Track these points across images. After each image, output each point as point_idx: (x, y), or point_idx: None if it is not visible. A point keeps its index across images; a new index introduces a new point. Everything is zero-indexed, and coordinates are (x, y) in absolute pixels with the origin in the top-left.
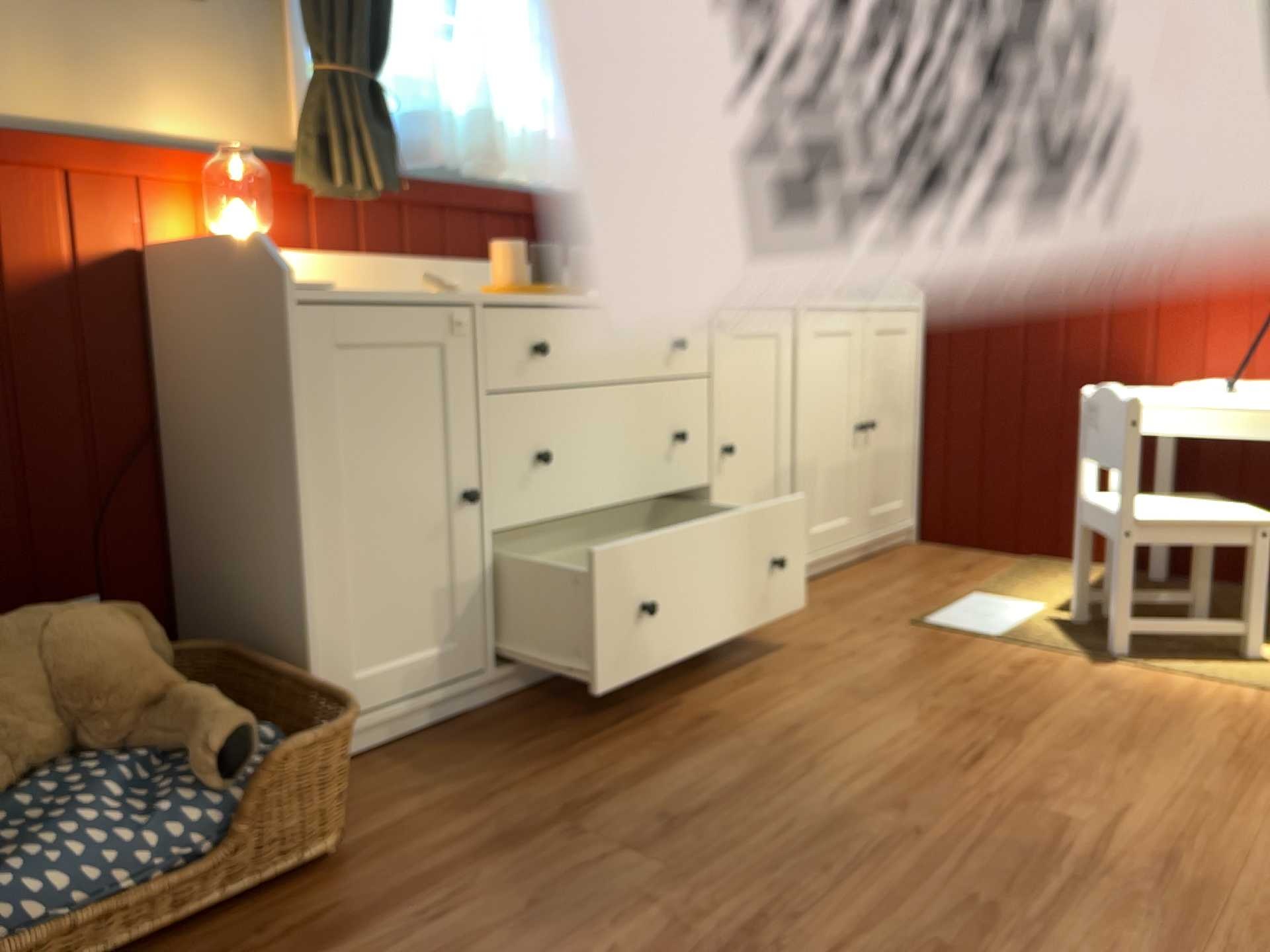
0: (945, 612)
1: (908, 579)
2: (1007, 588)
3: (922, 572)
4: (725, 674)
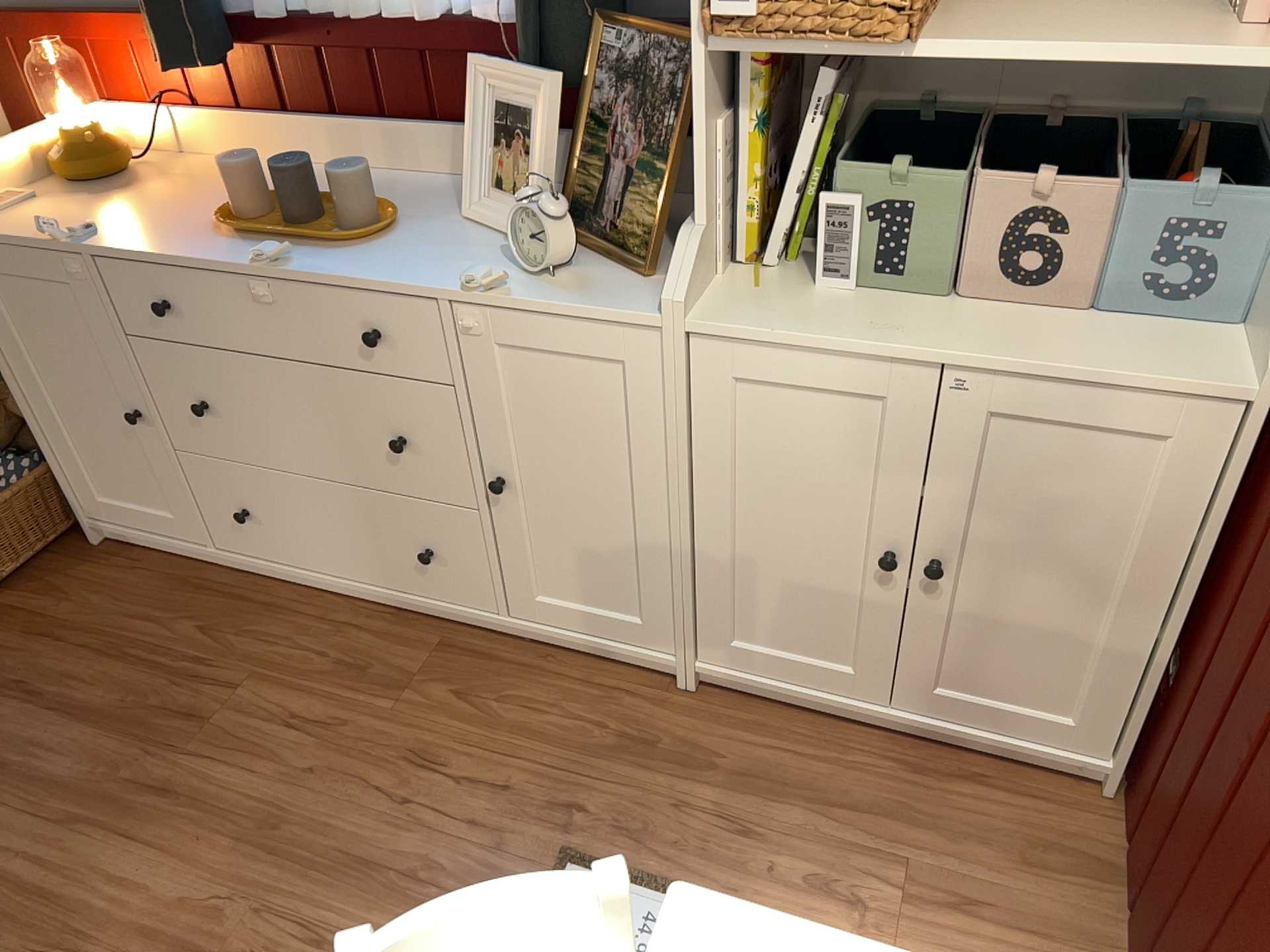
0: None
1: (814, 811)
2: None
3: (877, 827)
4: (328, 696)
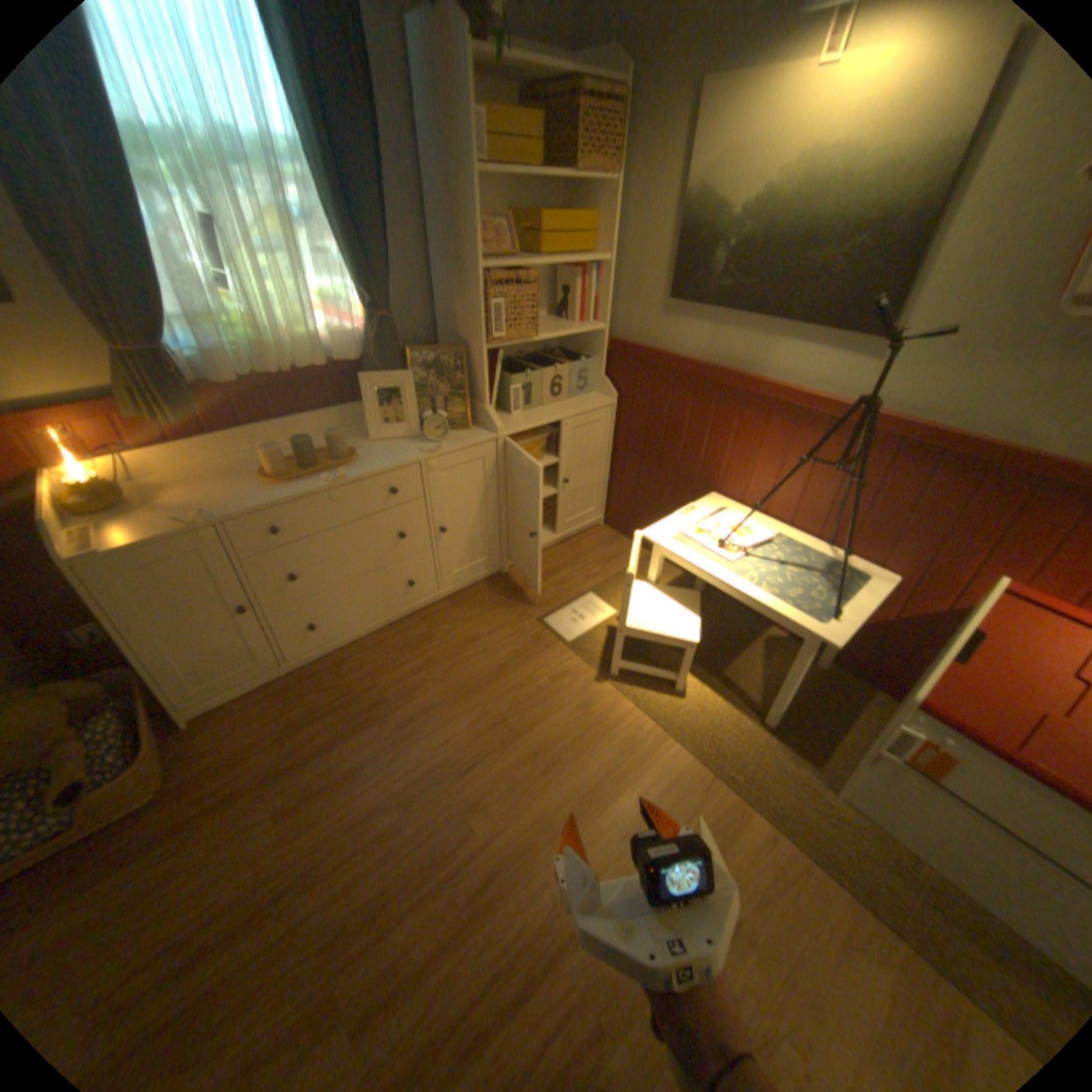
0: (559, 612)
1: (567, 570)
2: (610, 590)
3: (581, 562)
4: (412, 661)
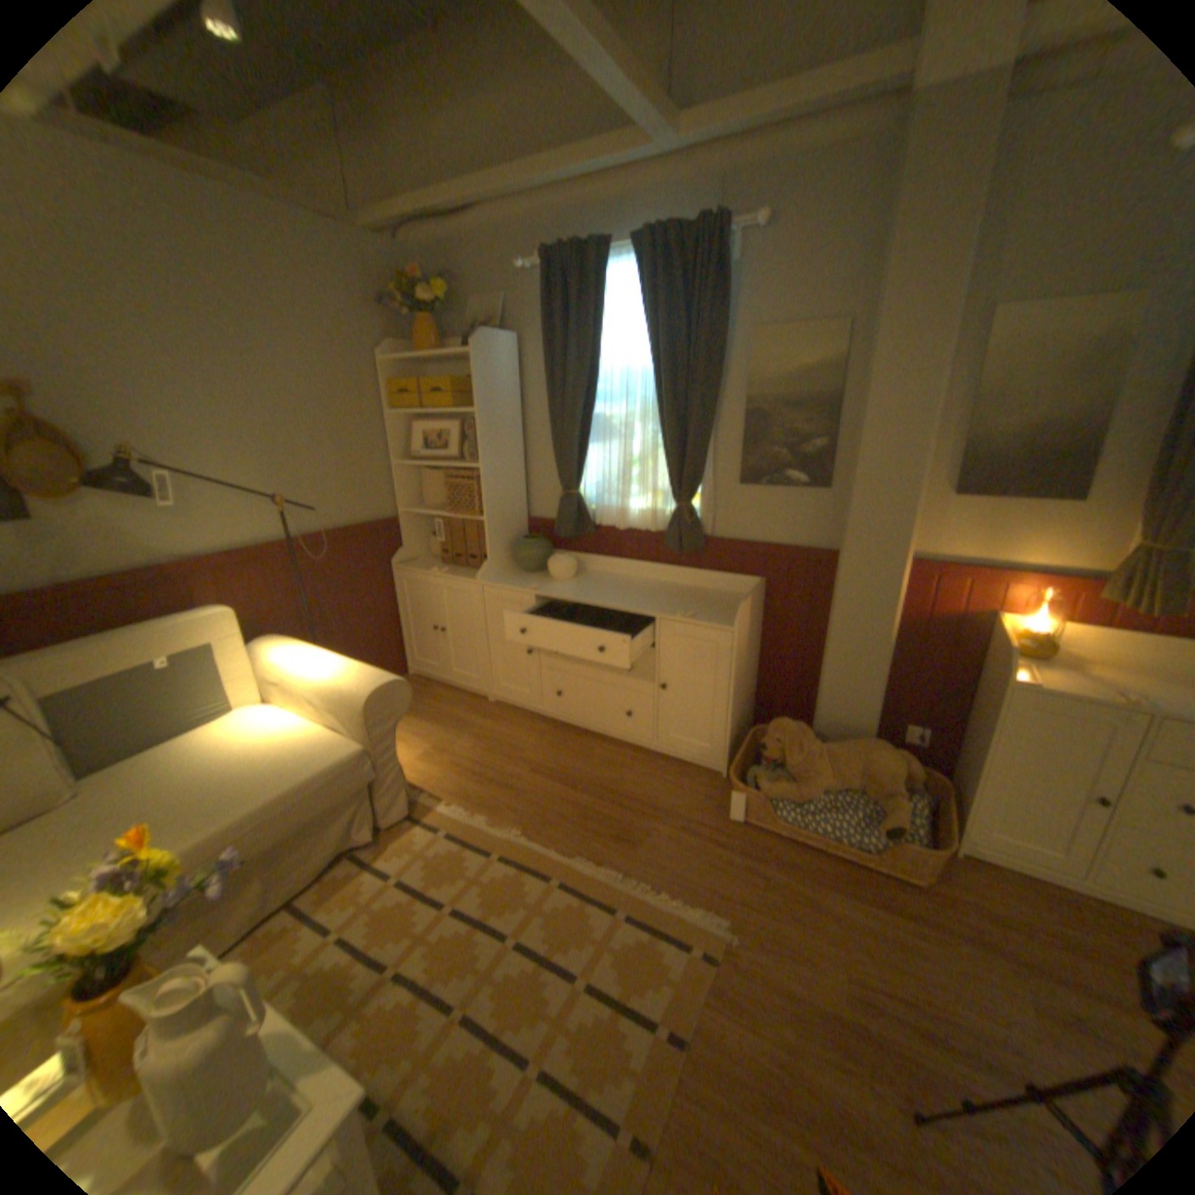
0: None
1: None
2: None
3: None
4: None
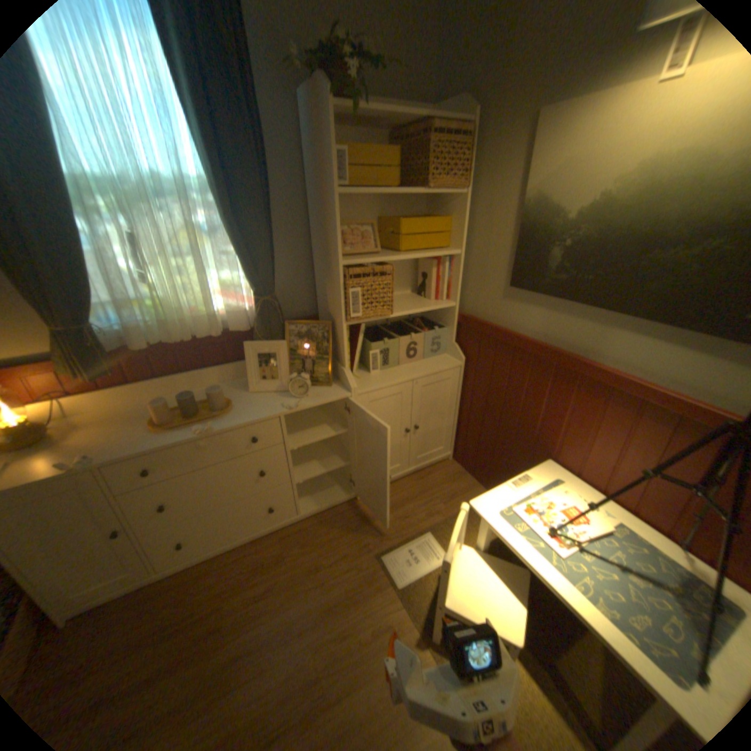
0: (398, 552)
1: (414, 504)
2: (449, 532)
3: (427, 497)
4: (258, 586)
